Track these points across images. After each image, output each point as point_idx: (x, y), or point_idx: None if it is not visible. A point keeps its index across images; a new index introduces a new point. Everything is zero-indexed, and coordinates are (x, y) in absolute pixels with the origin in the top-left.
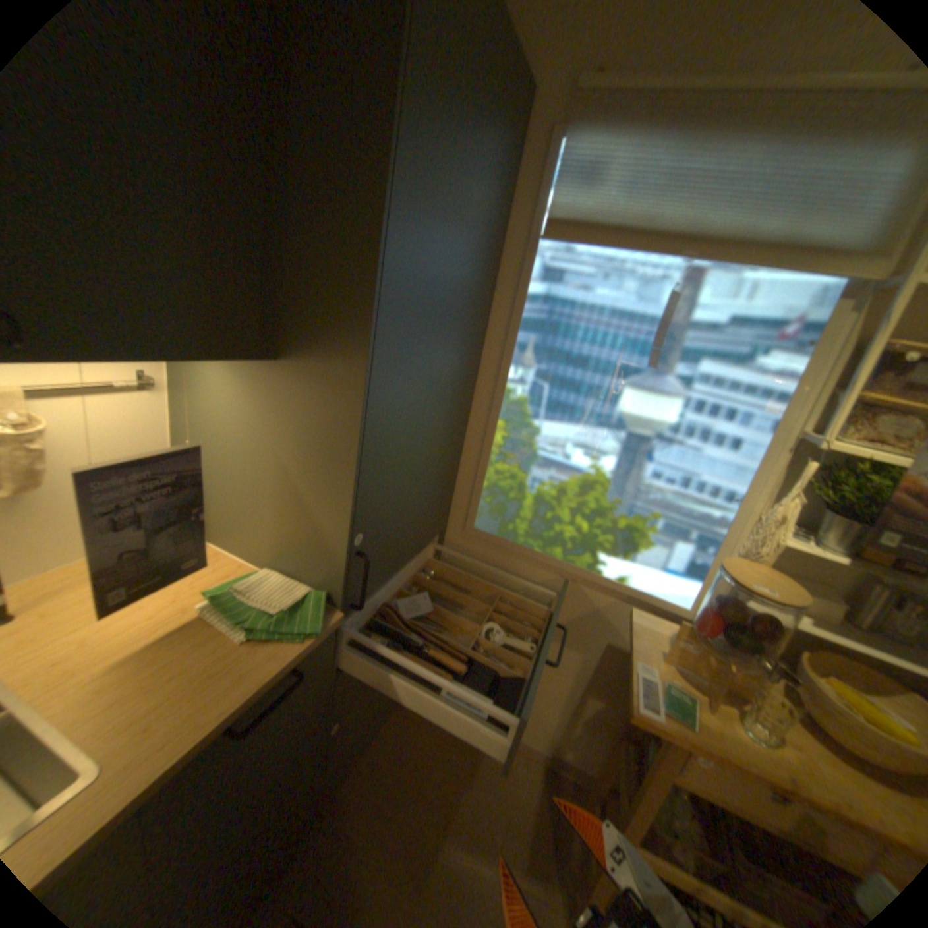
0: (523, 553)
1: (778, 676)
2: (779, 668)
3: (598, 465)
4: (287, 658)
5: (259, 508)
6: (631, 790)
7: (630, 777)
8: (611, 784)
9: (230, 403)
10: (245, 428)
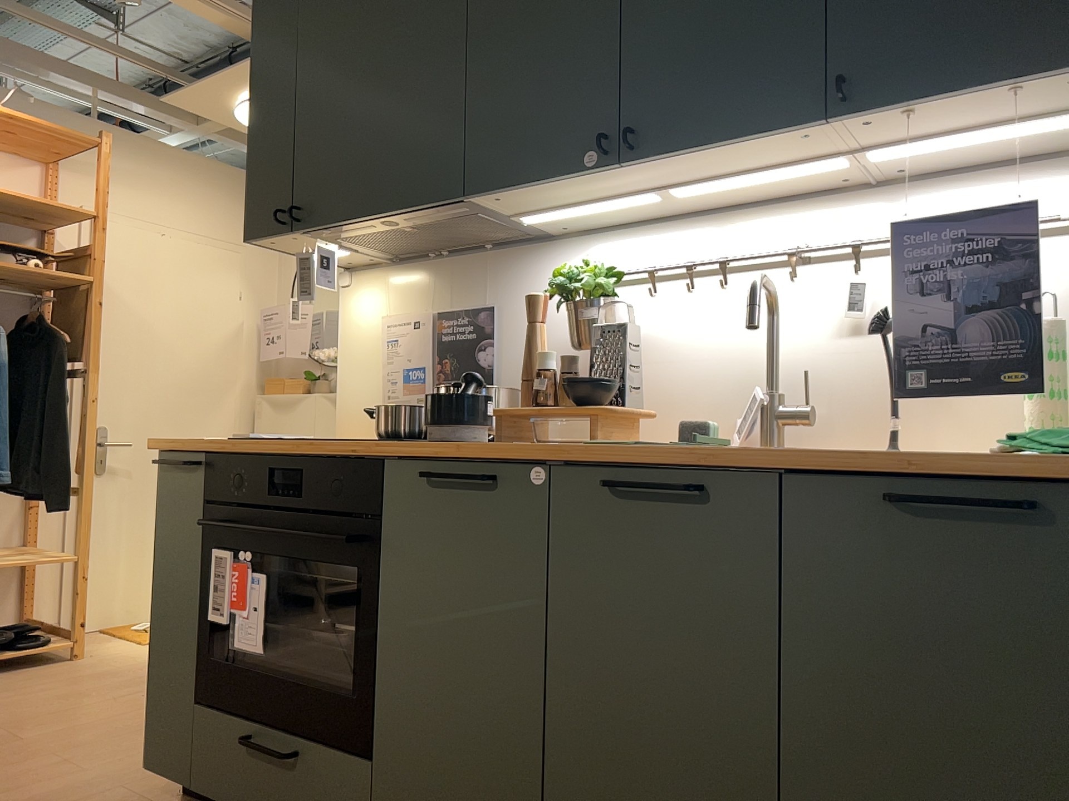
0: None
1: None
2: None
3: None
4: (1026, 467)
5: None
6: None
7: None
8: None
9: None
10: None
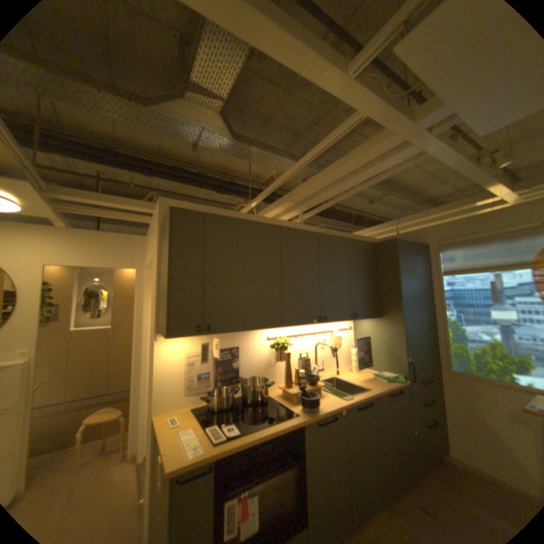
0: (478, 379)
1: None
2: None
3: (494, 338)
4: (398, 386)
5: (380, 355)
6: None
7: None
8: None
9: (369, 330)
10: (374, 335)
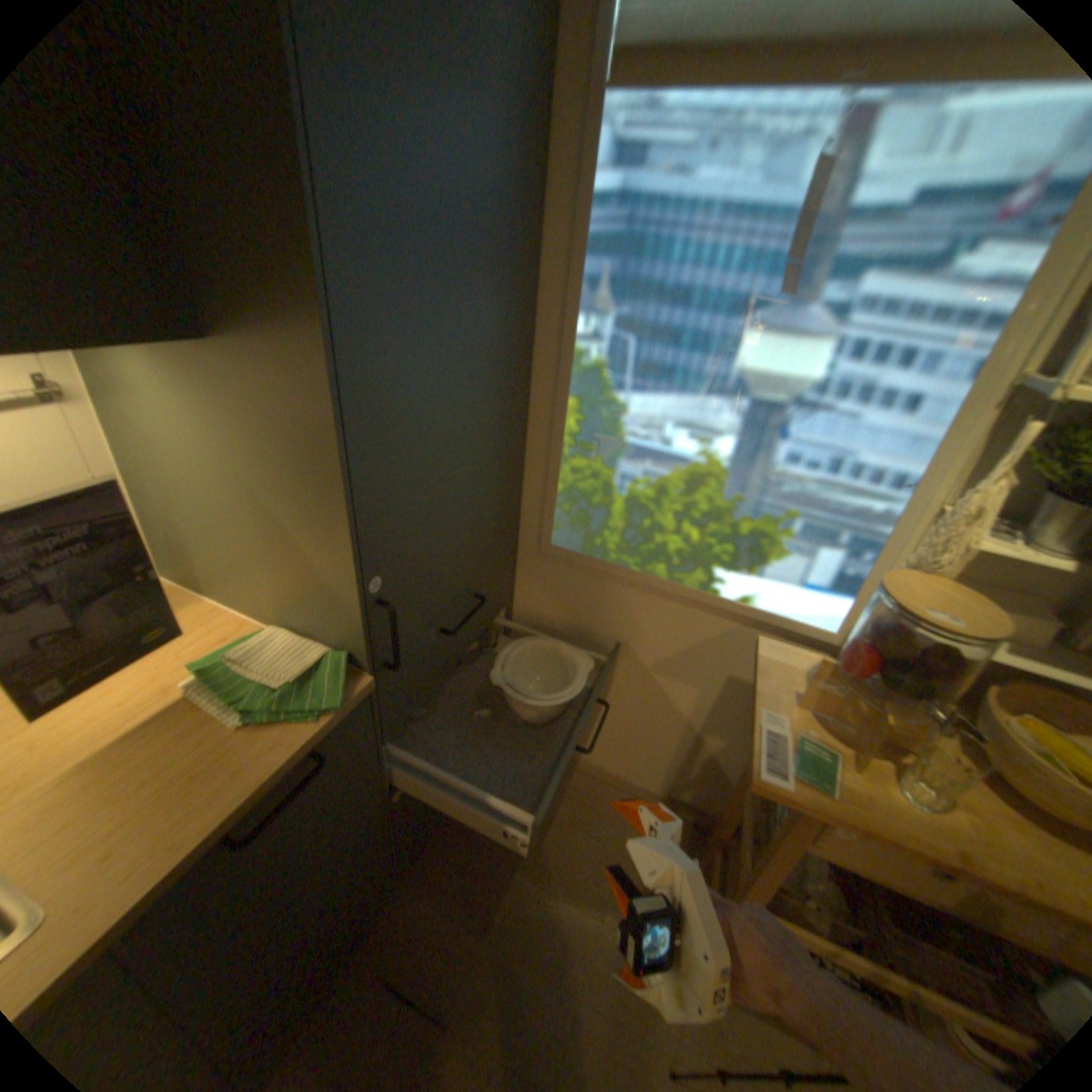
0: (616, 573)
1: (953, 723)
2: (955, 711)
3: (710, 450)
4: (299, 741)
5: (245, 551)
6: (755, 843)
7: (754, 828)
8: (734, 829)
9: (170, 411)
10: (198, 445)
